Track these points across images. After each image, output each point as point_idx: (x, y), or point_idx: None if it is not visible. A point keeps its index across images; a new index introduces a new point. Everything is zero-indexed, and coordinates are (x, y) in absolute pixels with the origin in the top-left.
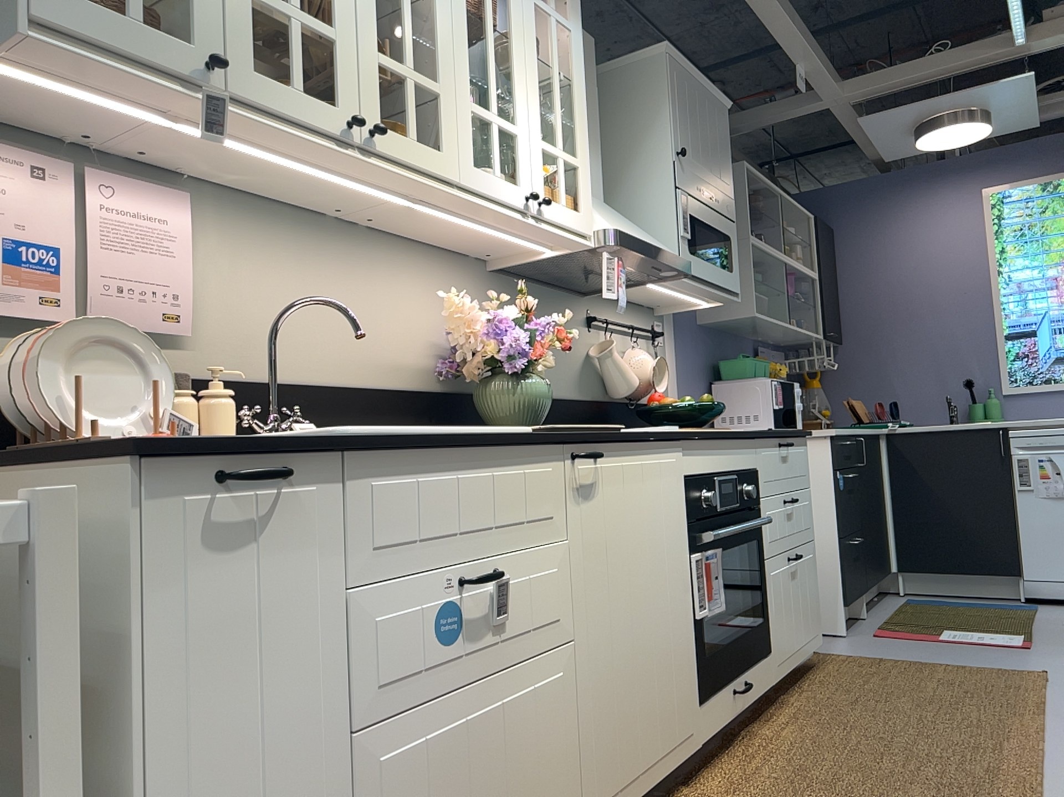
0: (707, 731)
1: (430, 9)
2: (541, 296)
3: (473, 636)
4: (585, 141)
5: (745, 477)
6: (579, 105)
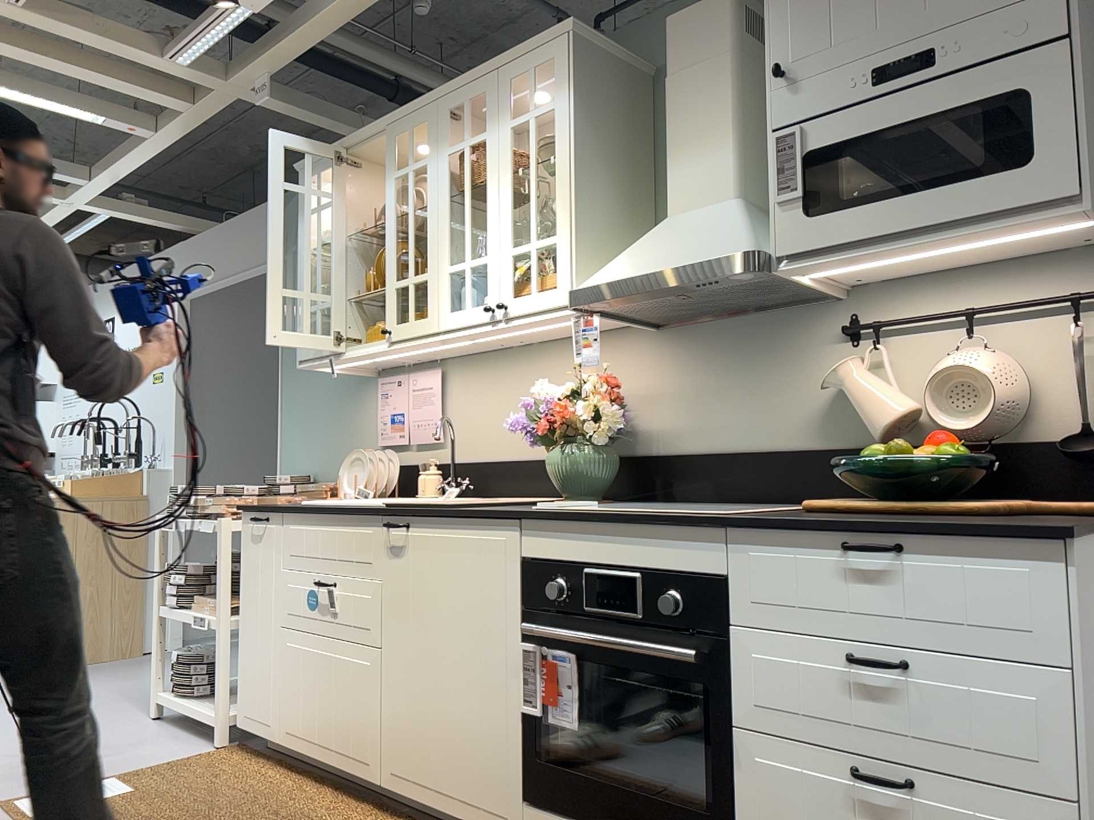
0: None
1: (428, 222)
2: (736, 331)
3: (322, 612)
4: (564, 209)
5: (671, 582)
6: (557, 178)
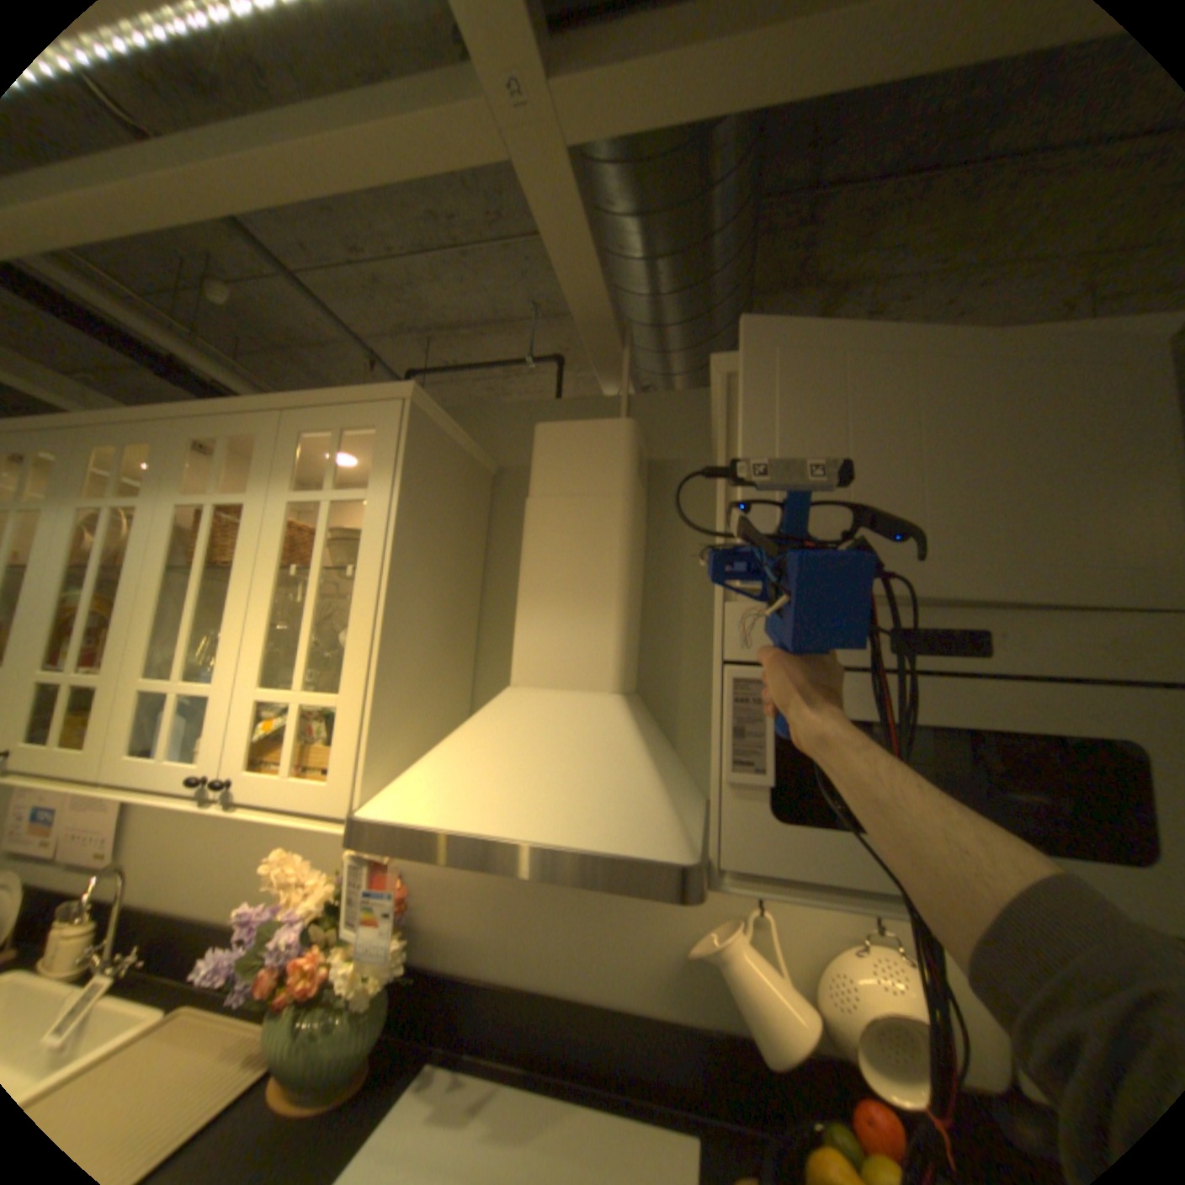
0: None
1: (123, 595)
2: None
3: None
4: (359, 659)
5: None
6: (355, 606)
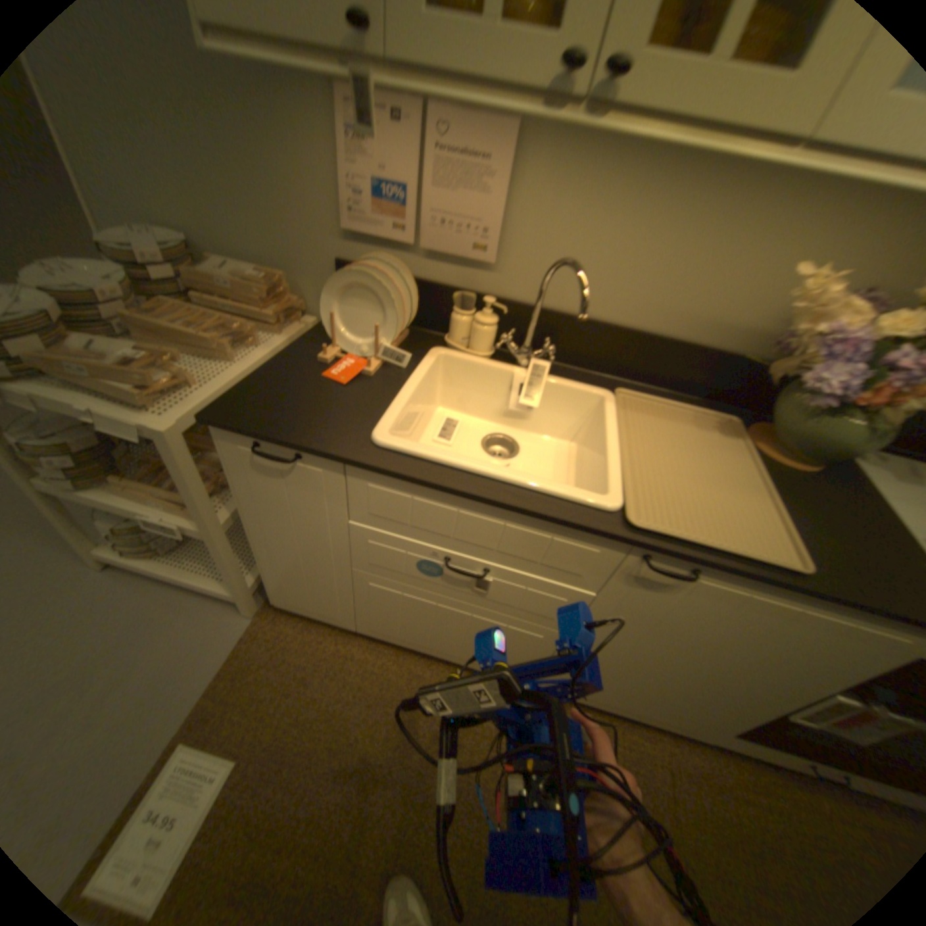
0: (734, 749)
1: None
2: None
3: (456, 584)
4: None
5: None
6: None
